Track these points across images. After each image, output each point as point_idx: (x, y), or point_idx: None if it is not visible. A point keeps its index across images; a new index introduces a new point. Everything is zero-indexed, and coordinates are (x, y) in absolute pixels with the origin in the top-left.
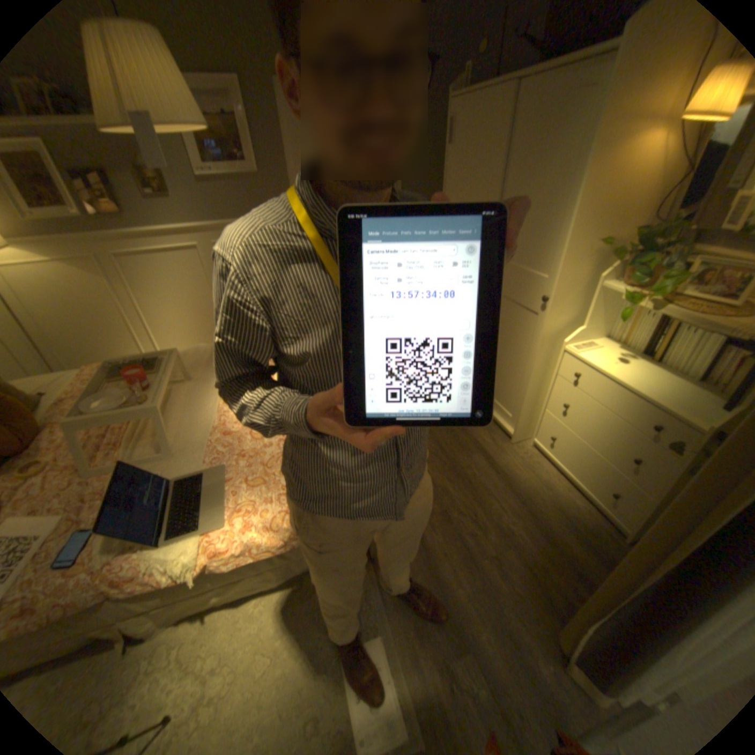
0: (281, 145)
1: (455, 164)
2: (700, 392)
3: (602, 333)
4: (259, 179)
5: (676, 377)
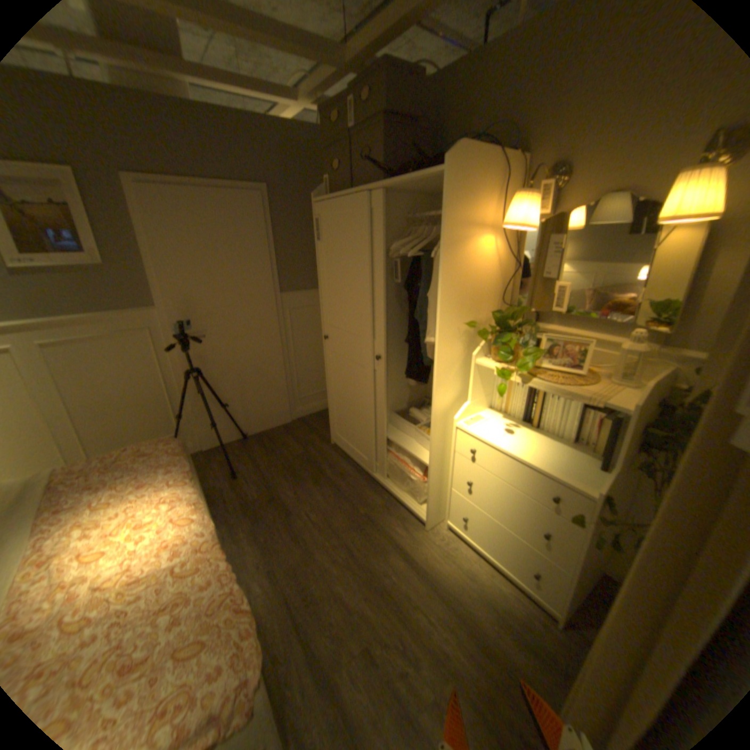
0: (134, 237)
1: (327, 258)
2: (578, 455)
3: (485, 406)
4: (106, 271)
5: (556, 442)
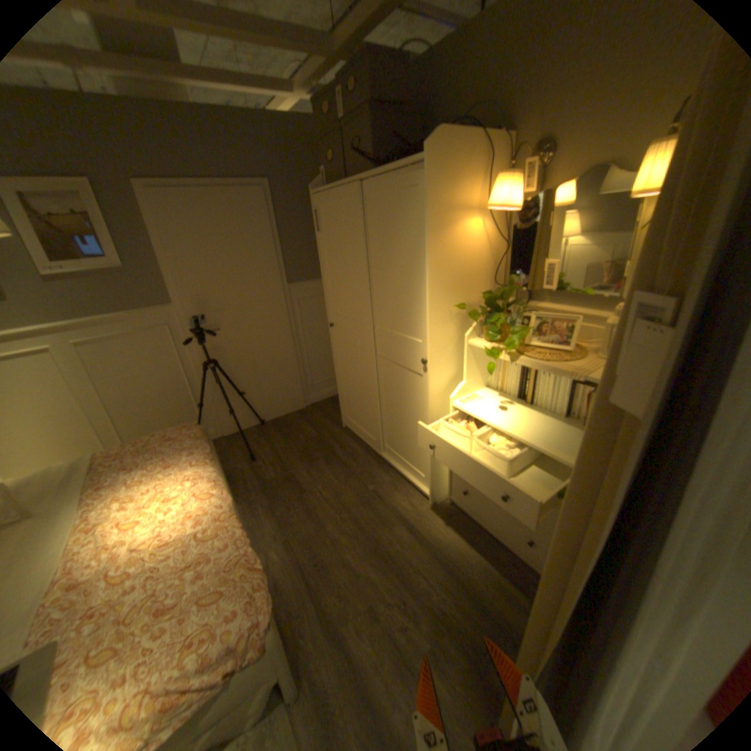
0: (148, 240)
1: (327, 249)
2: (568, 429)
3: (482, 385)
4: (126, 274)
5: (548, 417)
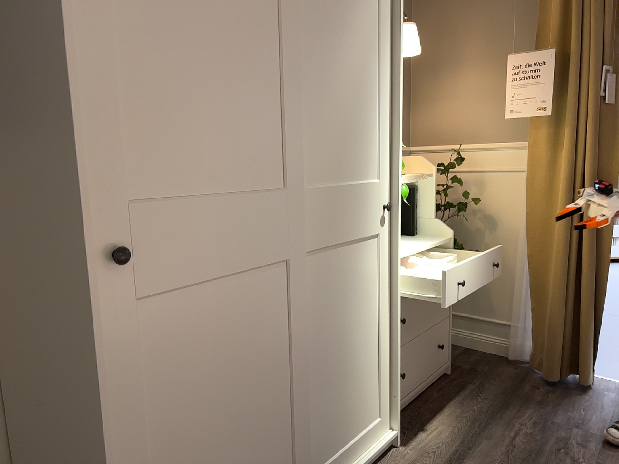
0: None
1: None
2: None
3: None
4: None
5: None
